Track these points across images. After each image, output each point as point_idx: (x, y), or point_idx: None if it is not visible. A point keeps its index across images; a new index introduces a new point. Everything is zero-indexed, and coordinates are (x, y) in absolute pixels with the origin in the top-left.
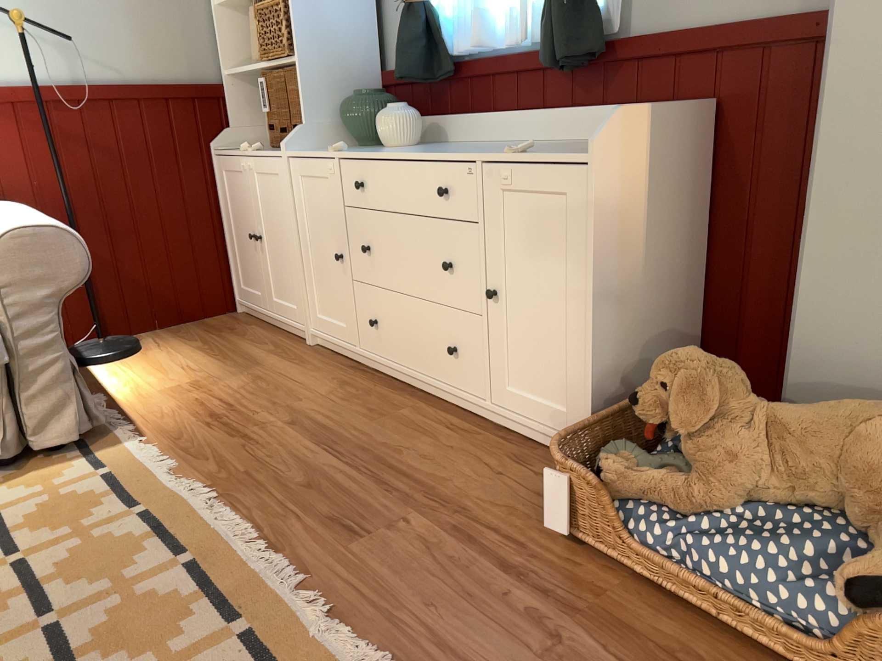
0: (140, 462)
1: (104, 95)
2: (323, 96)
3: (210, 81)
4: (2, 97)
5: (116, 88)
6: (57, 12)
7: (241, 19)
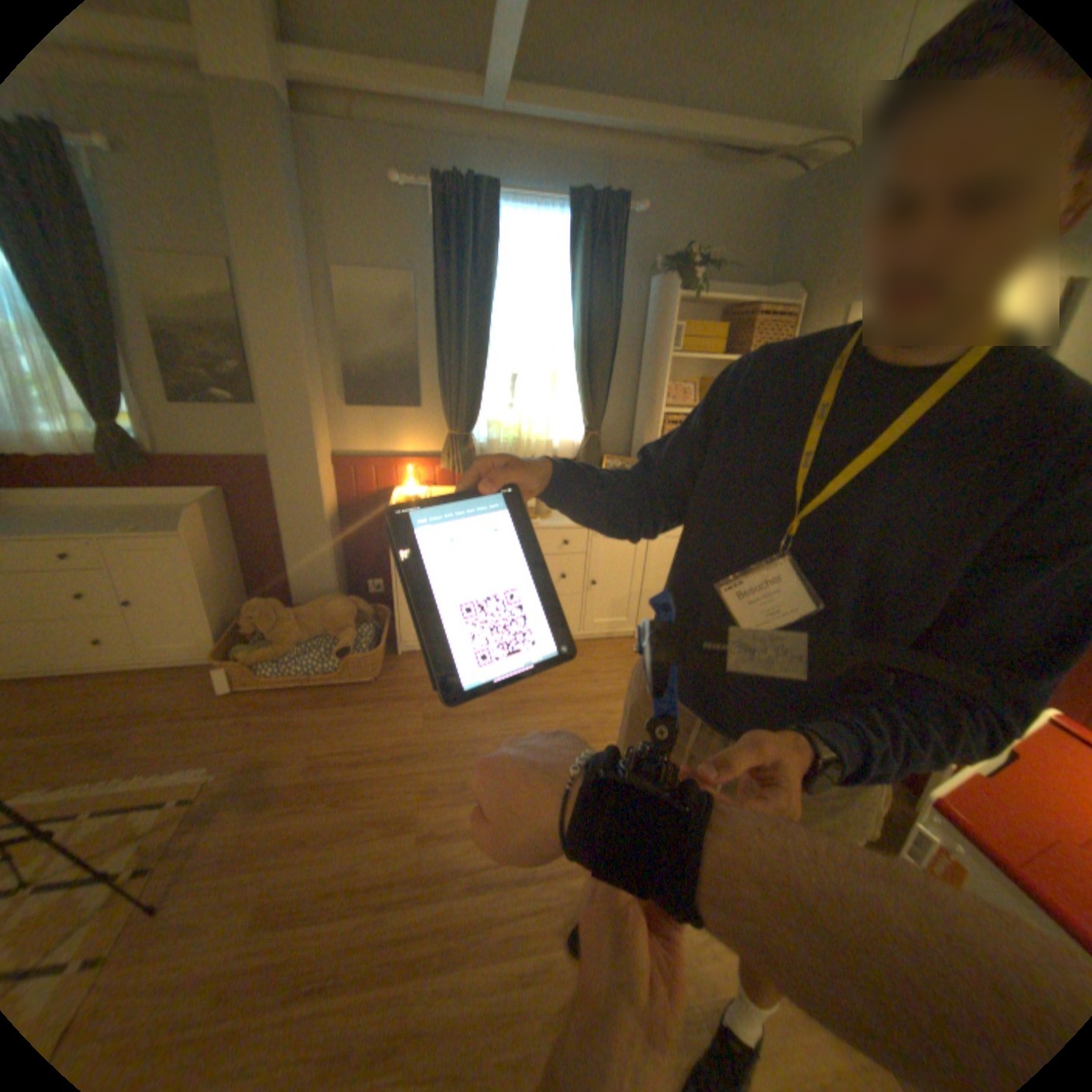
0: None
1: None
2: None
3: None
4: None
5: None
6: None
7: None
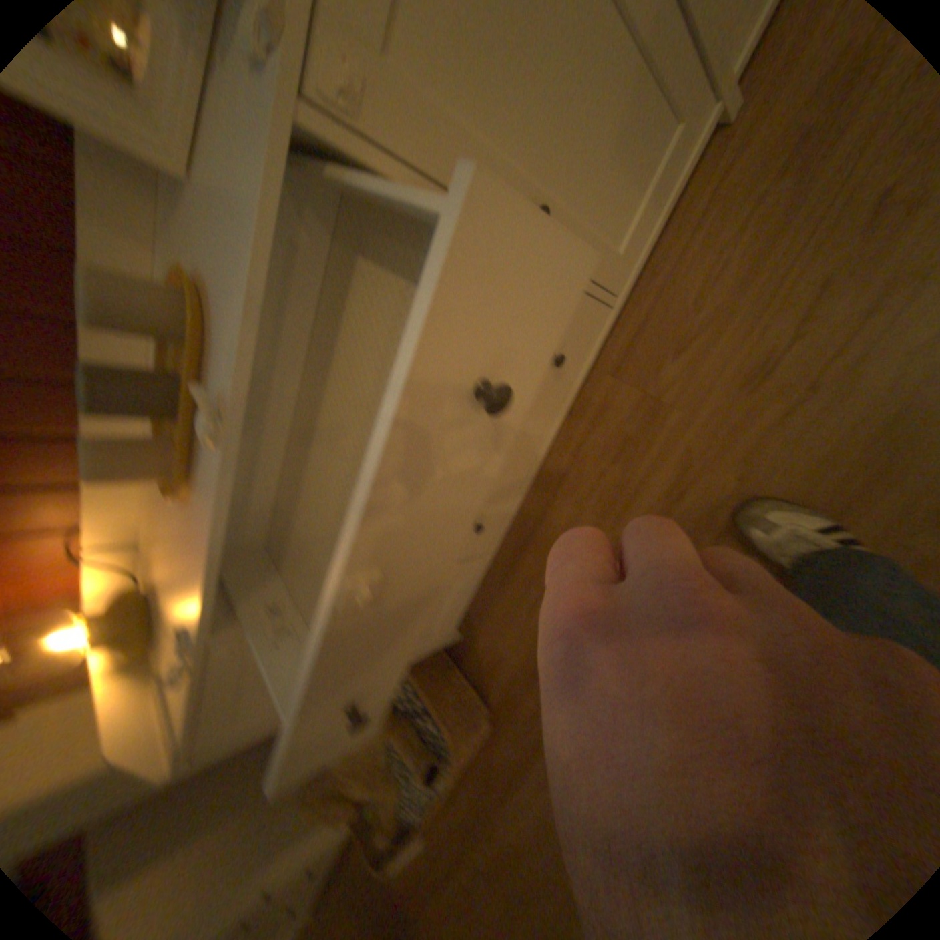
0: None
1: None
2: None
3: None
4: None
5: None
6: None
7: None
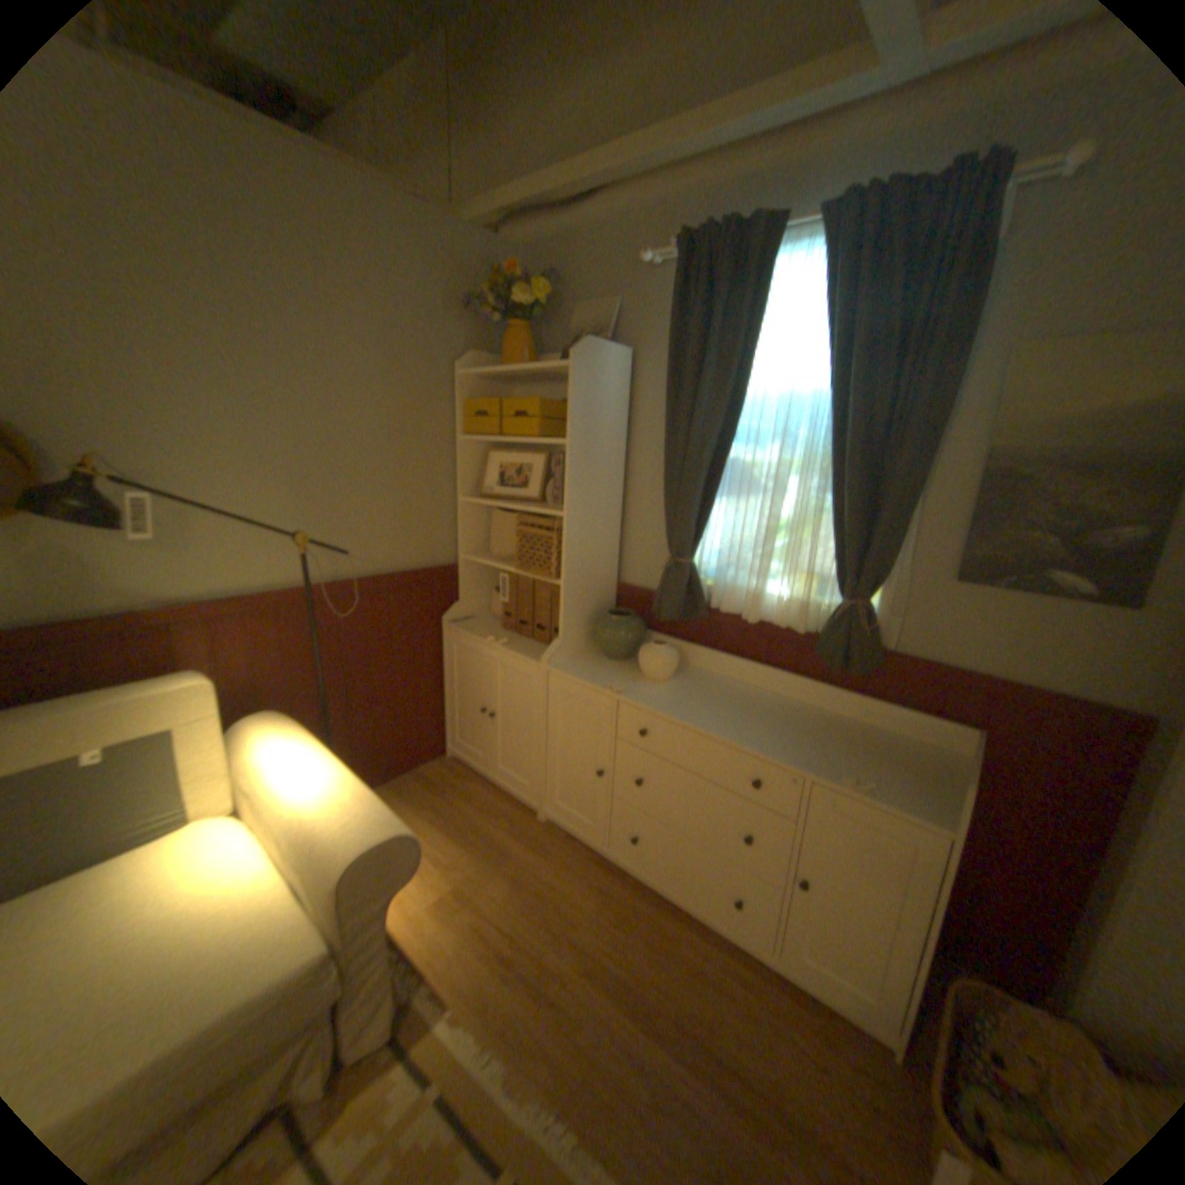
0: (465, 1074)
1: (358, 587)
2: (577, 611)
3: (445, 561)
4: (263, 602)
5: (369, 579)
6: (323, 514)
7: (479, 508)
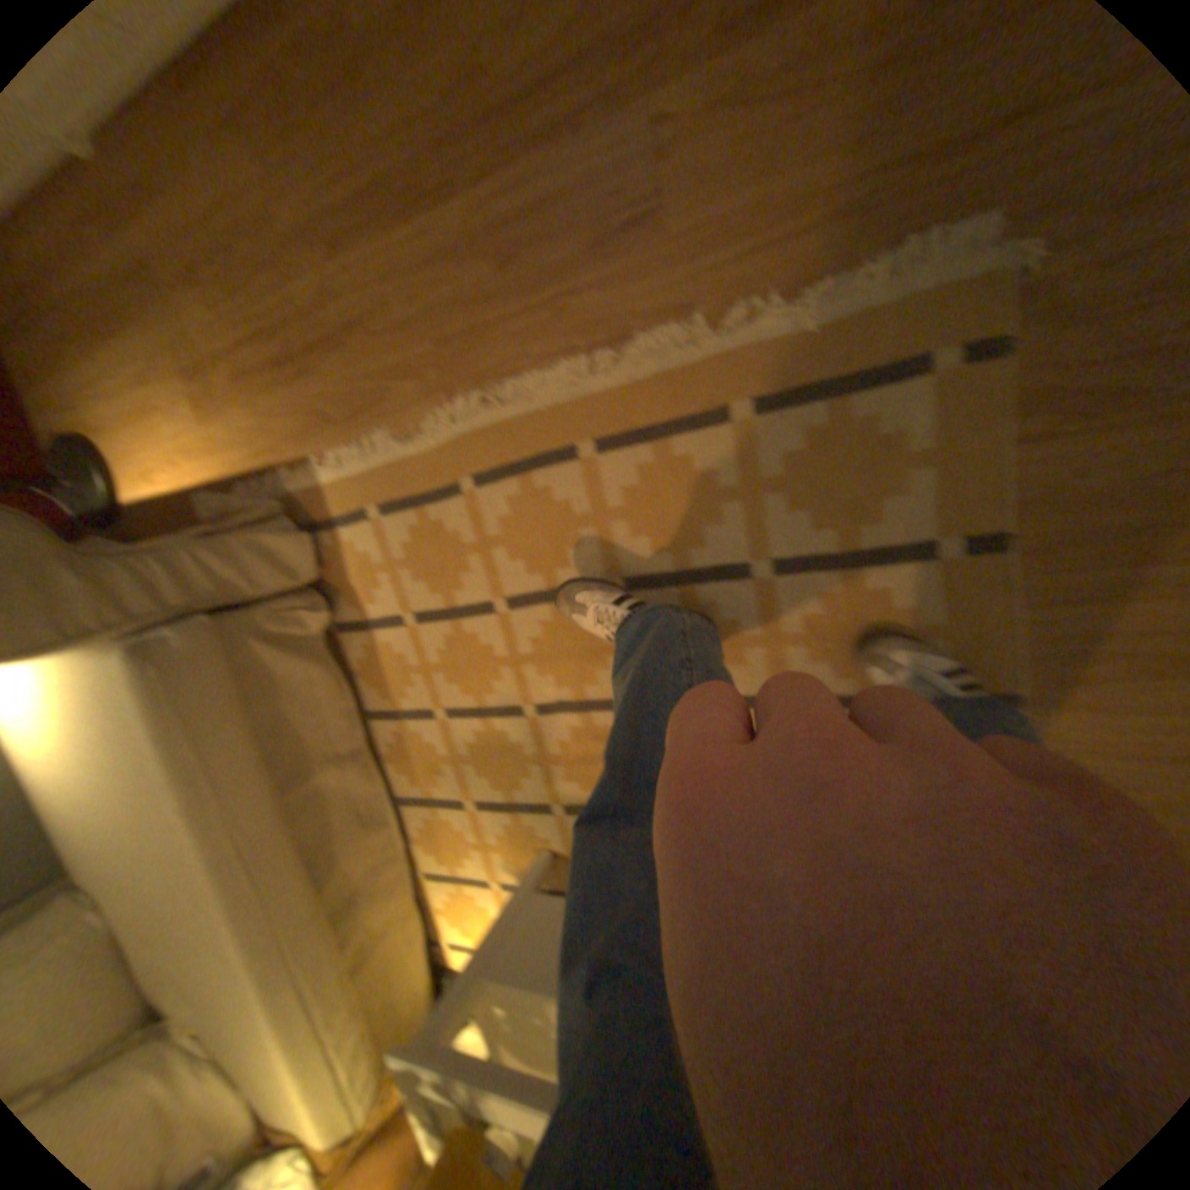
0: (370, 469)
1: None
2: None
3: None
4: None
5: None
6: None
7: None
